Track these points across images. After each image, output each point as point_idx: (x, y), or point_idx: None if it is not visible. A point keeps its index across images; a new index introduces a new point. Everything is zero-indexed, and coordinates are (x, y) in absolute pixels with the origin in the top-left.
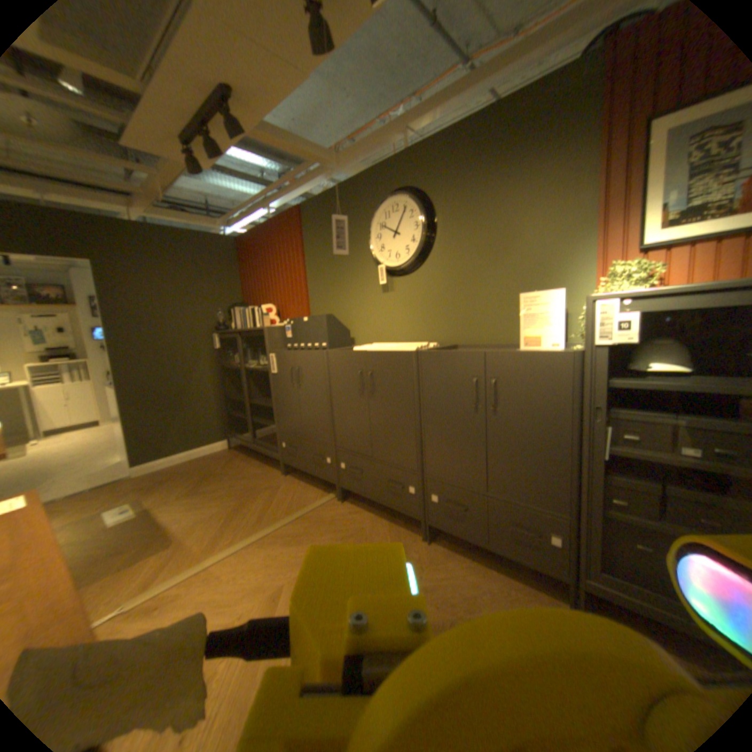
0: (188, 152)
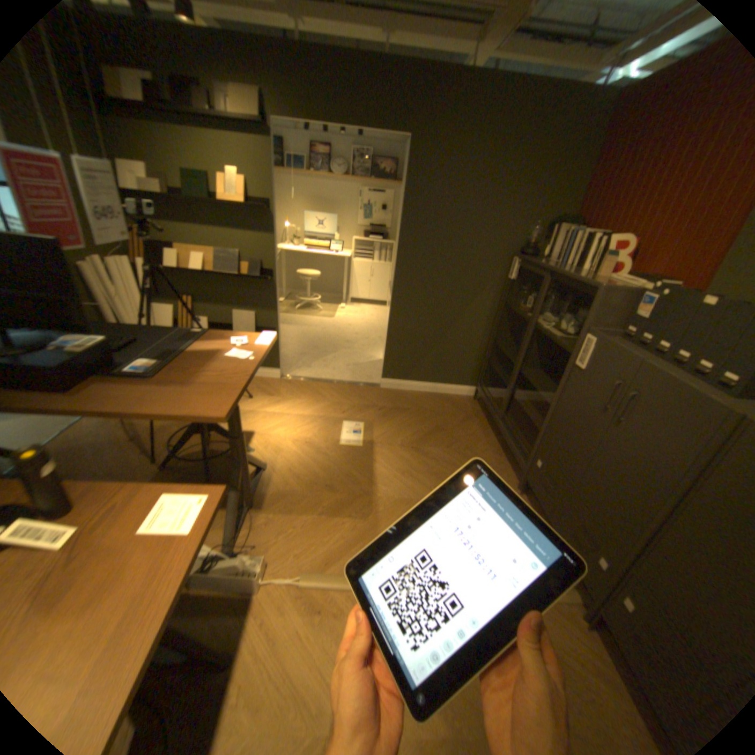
0: None
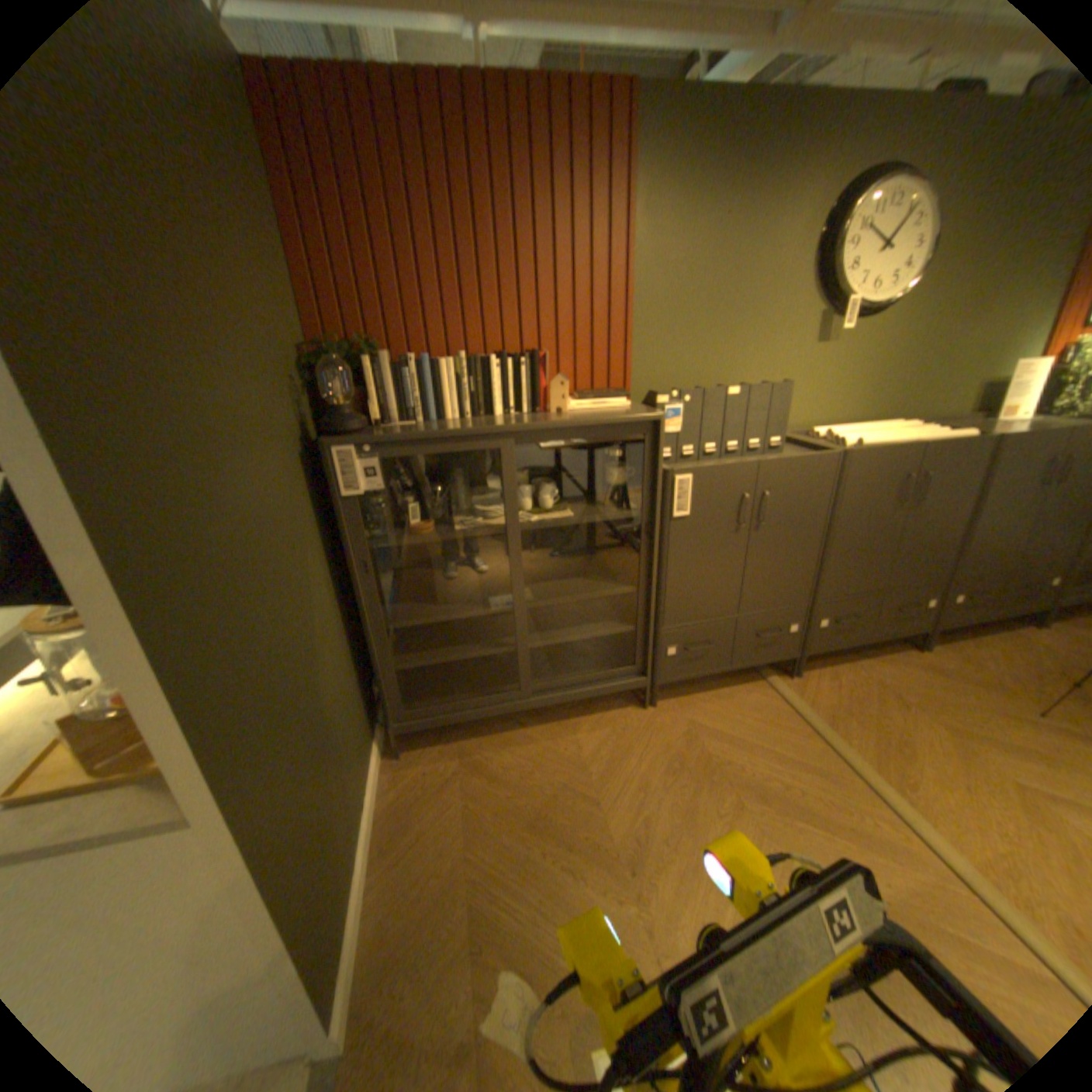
0: None
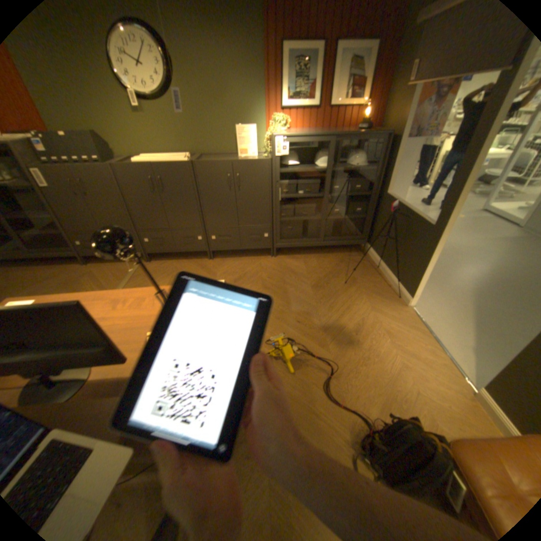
0: None
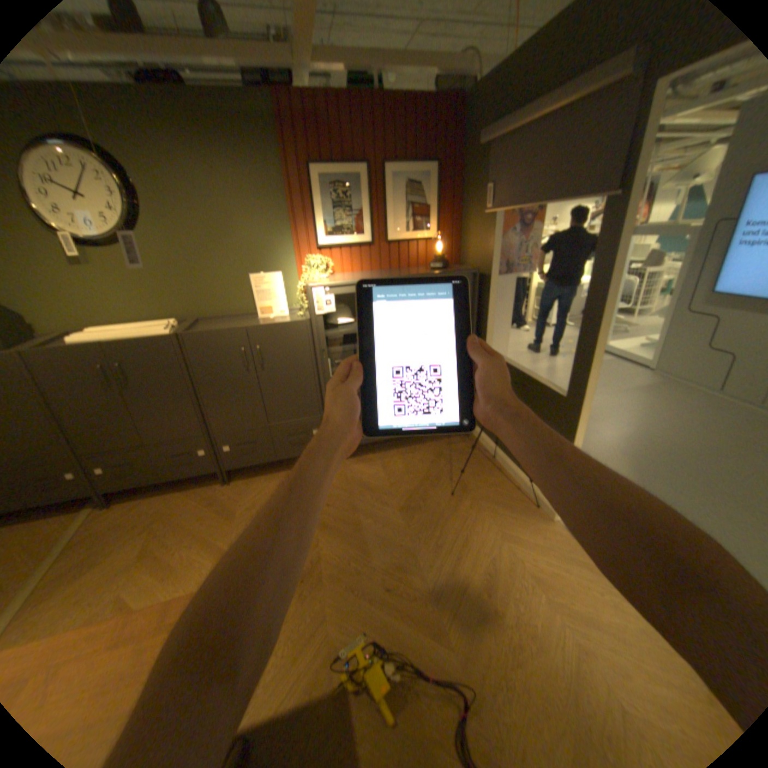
0: None
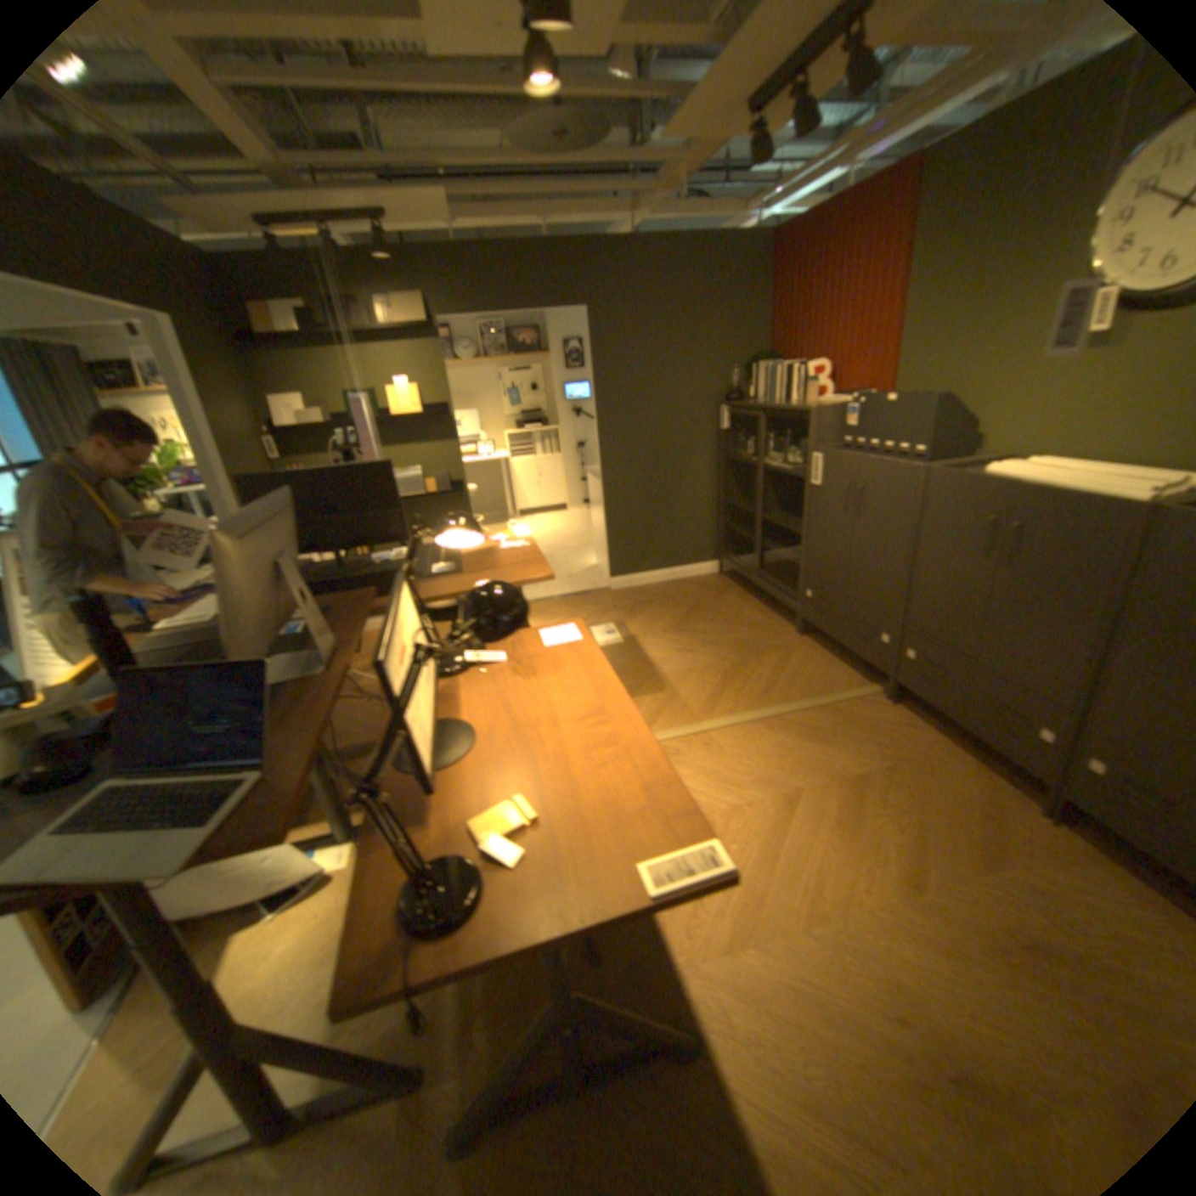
0: (760, 129)
